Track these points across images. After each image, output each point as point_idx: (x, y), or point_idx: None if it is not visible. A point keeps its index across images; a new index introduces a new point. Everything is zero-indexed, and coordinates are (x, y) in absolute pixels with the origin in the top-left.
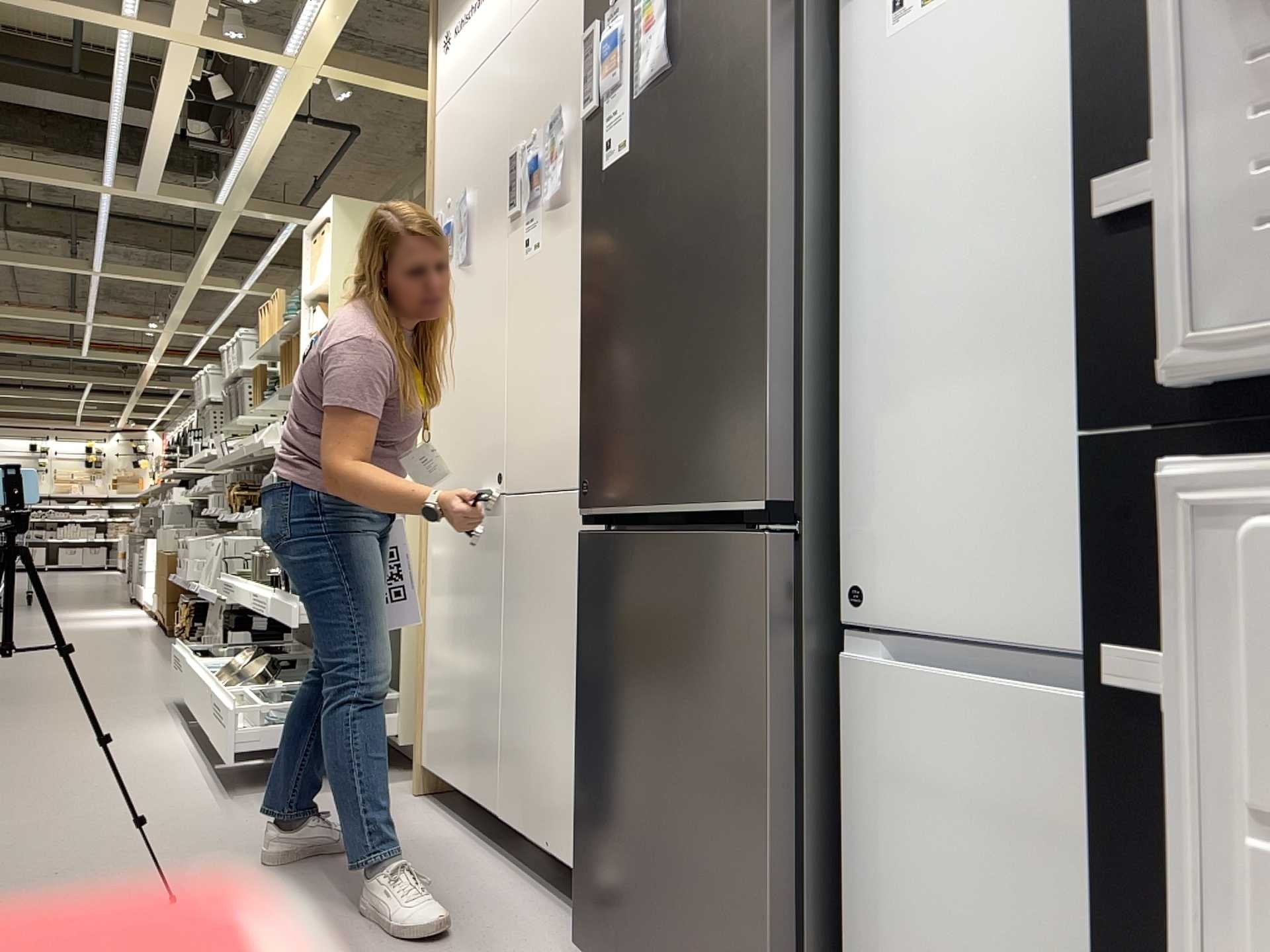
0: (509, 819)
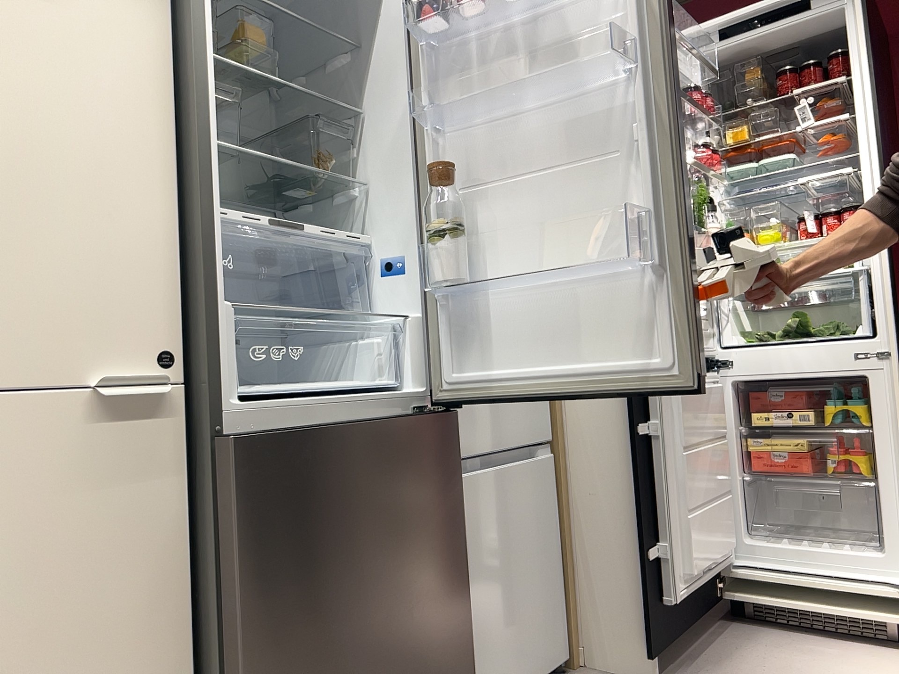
0: None
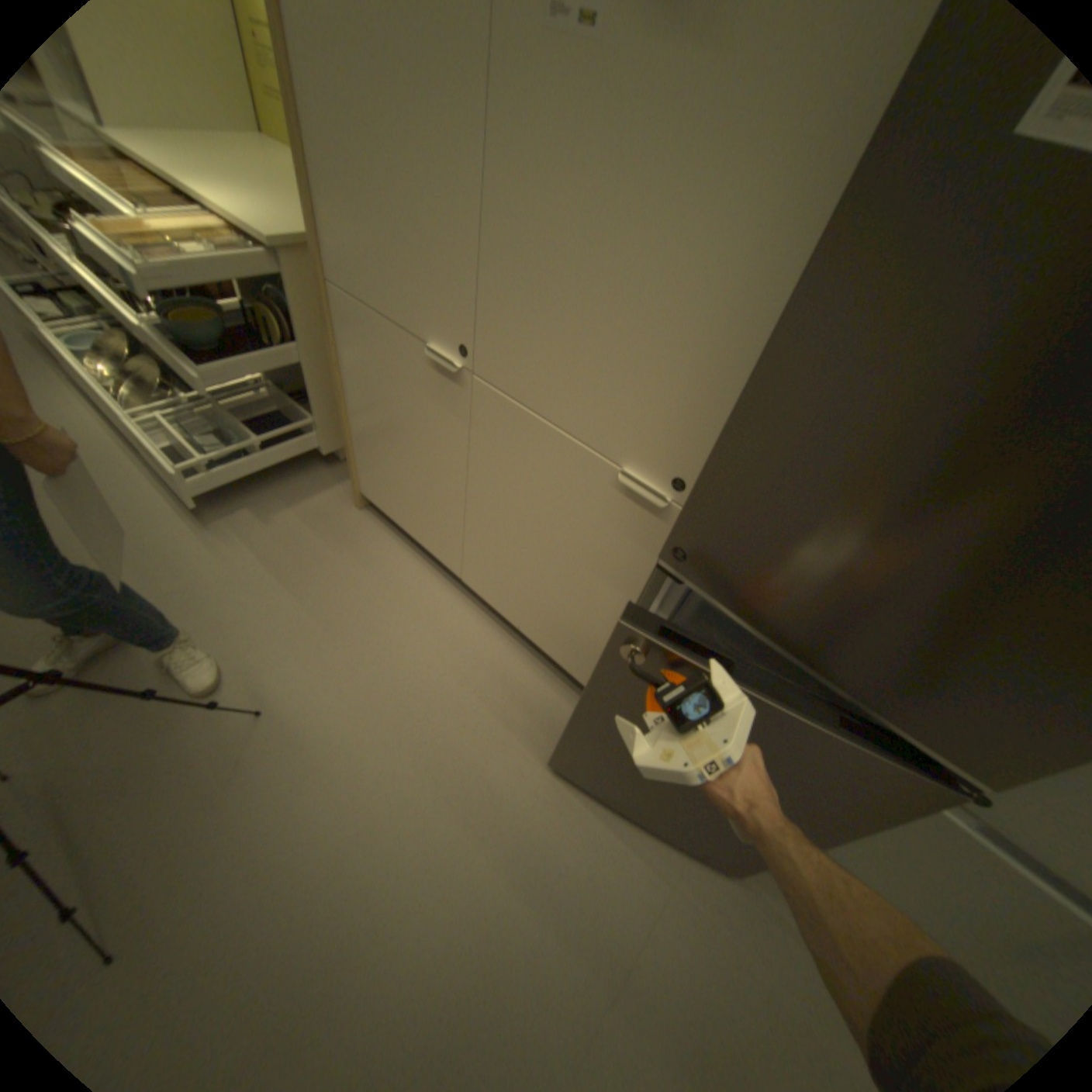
0: (475, 587)
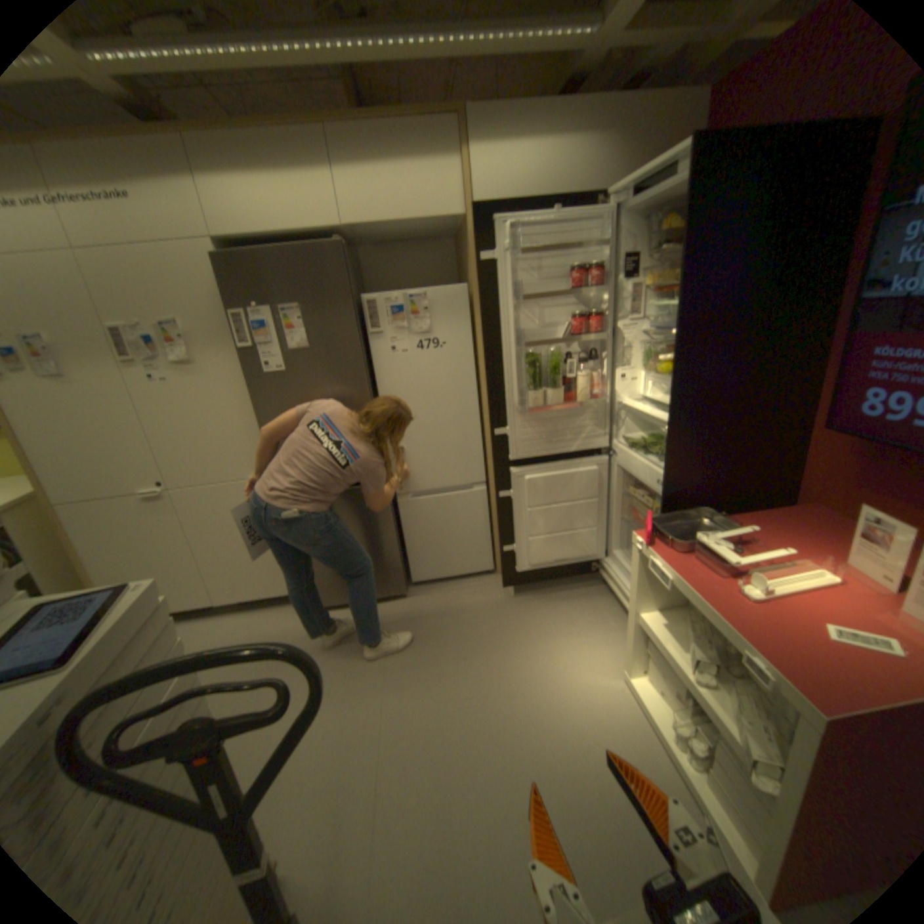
0: (223, 602)
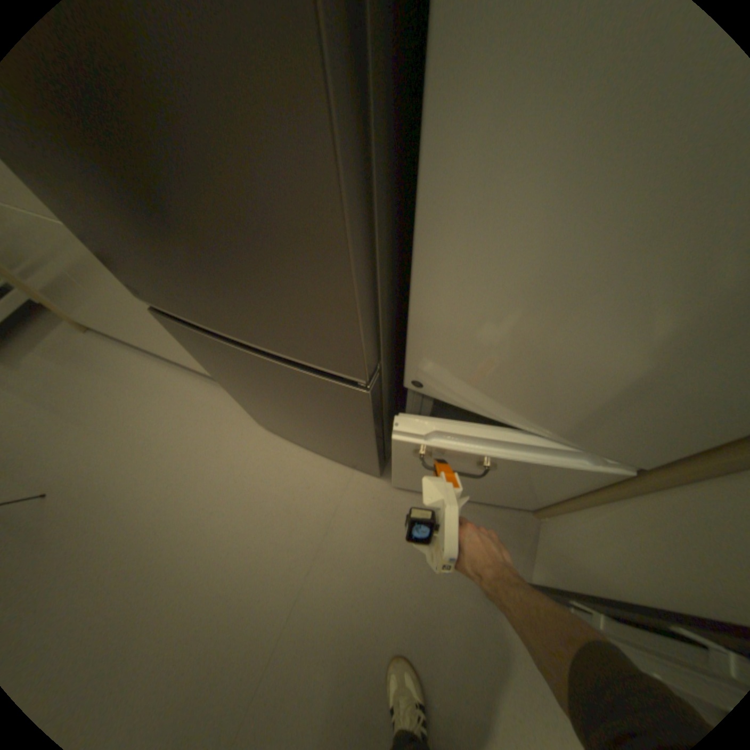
0: (168, 357)
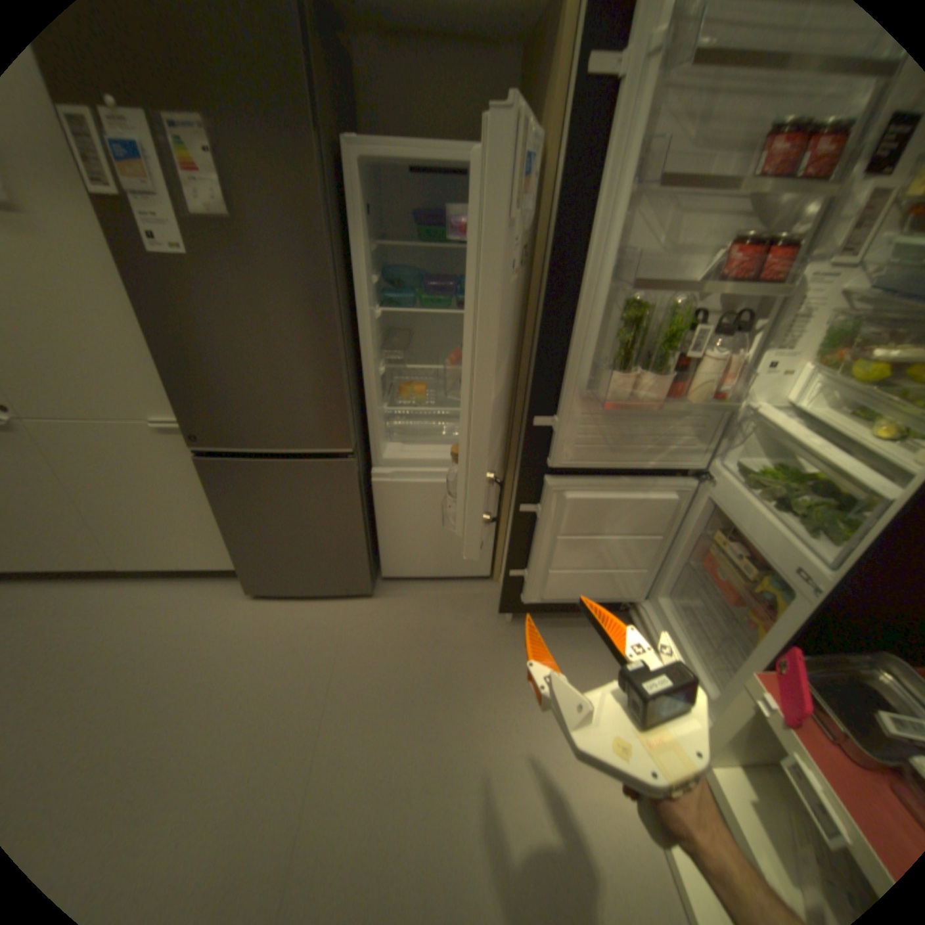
0: (129, 567)
